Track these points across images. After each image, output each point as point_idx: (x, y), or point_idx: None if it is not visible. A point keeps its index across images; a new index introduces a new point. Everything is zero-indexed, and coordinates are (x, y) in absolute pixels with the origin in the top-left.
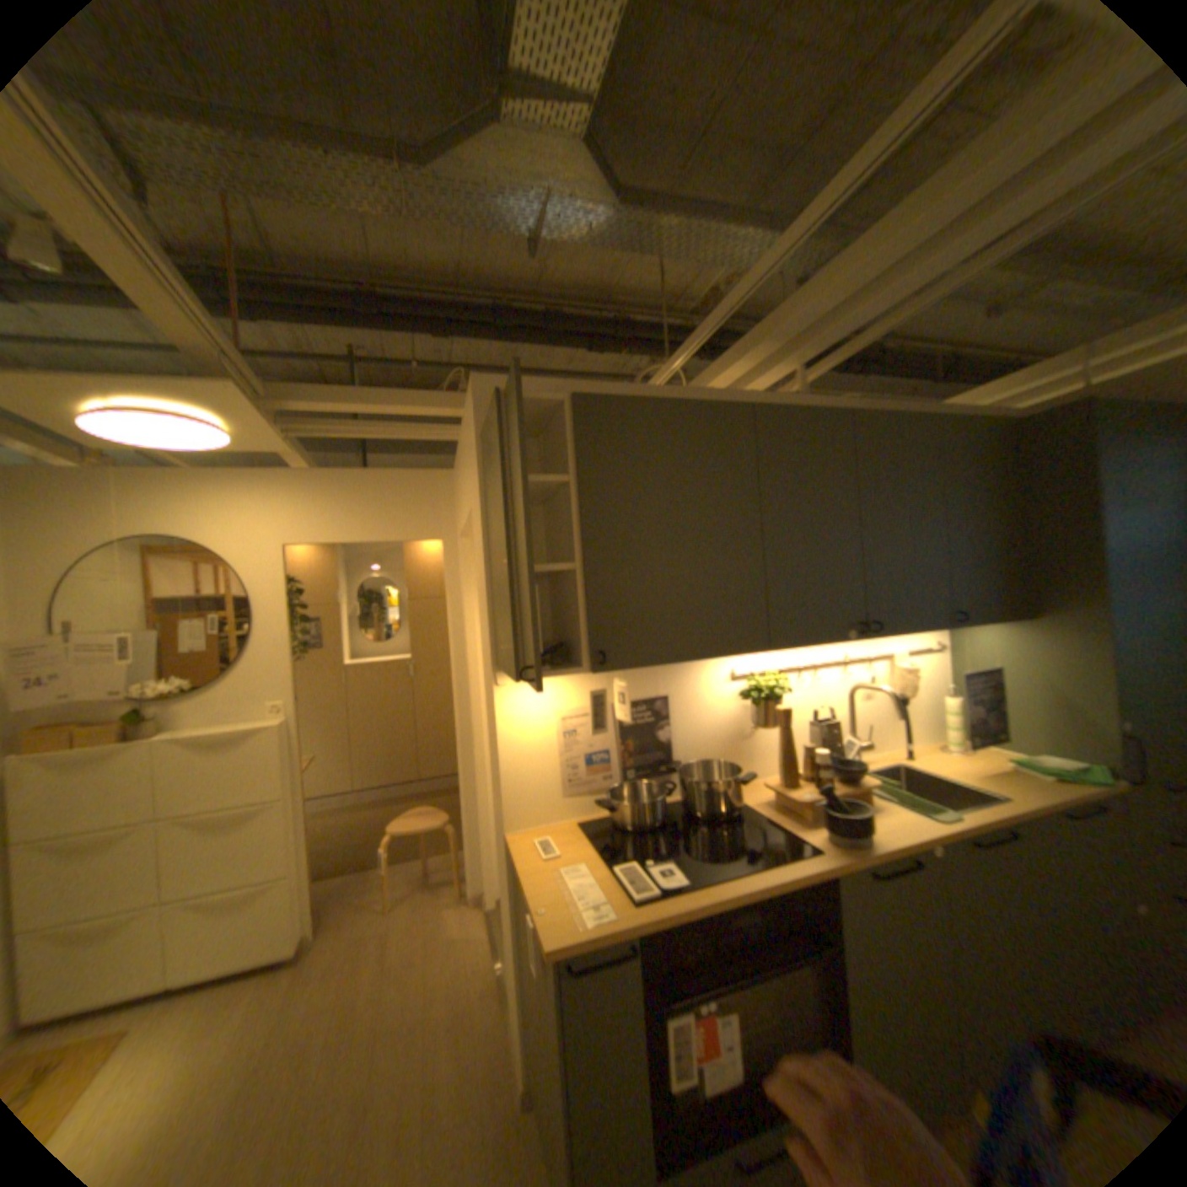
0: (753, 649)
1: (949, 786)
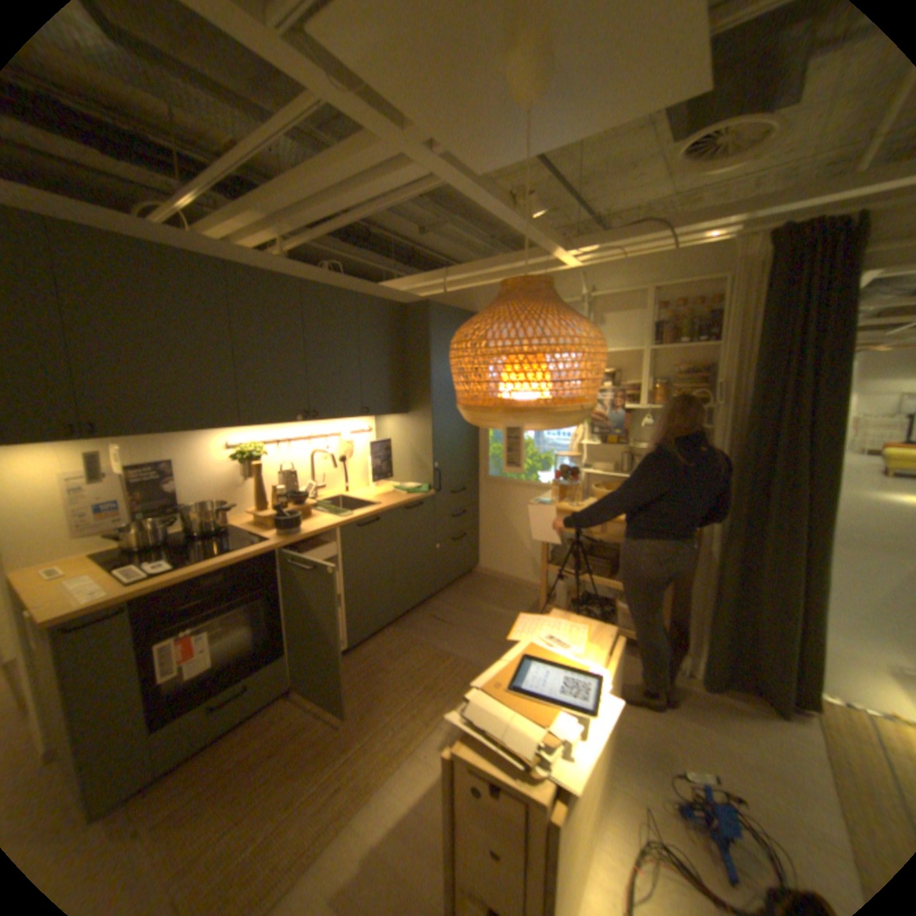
0: (230, 427)
1: (360, 503)
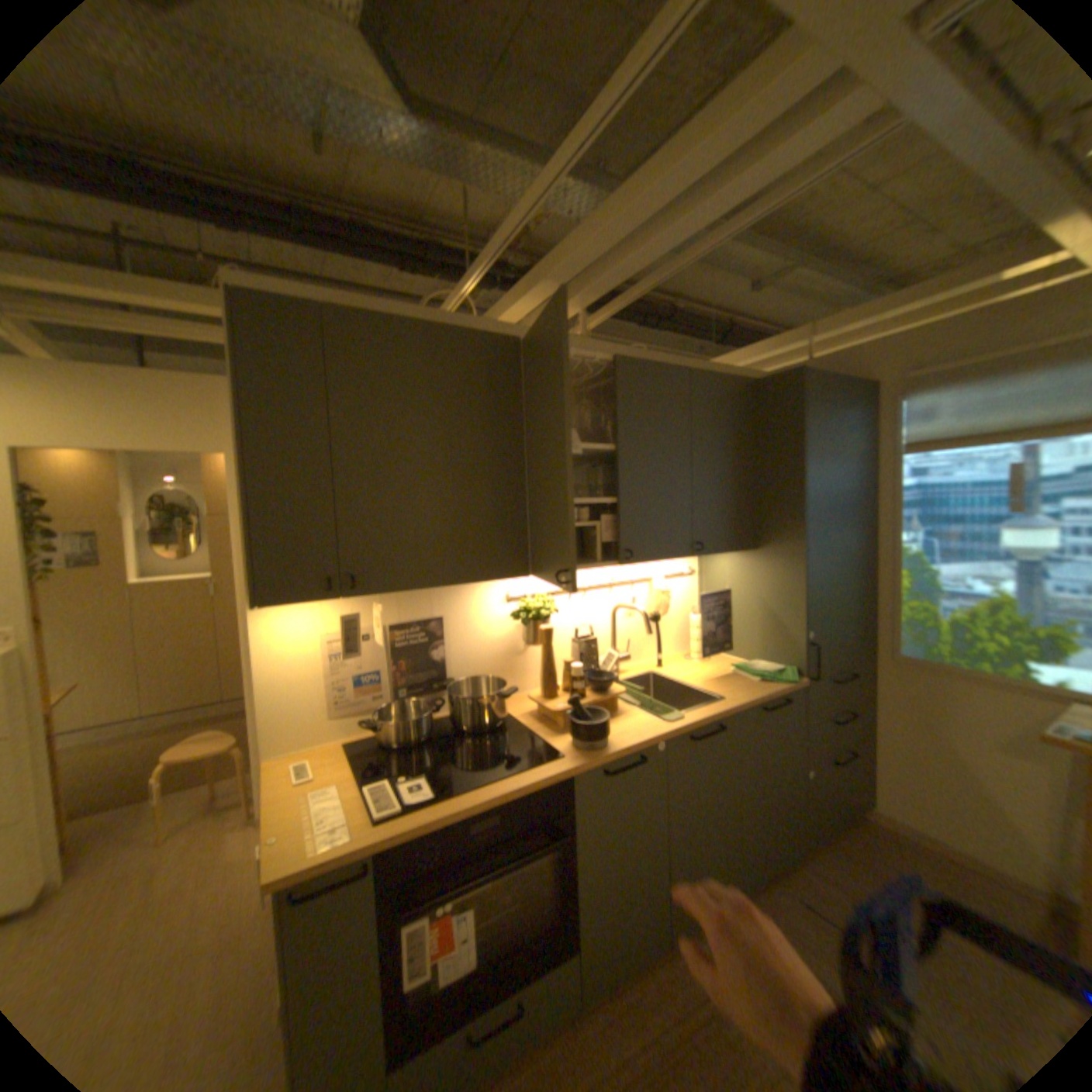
0: (516, 574)
1: (683, 688)
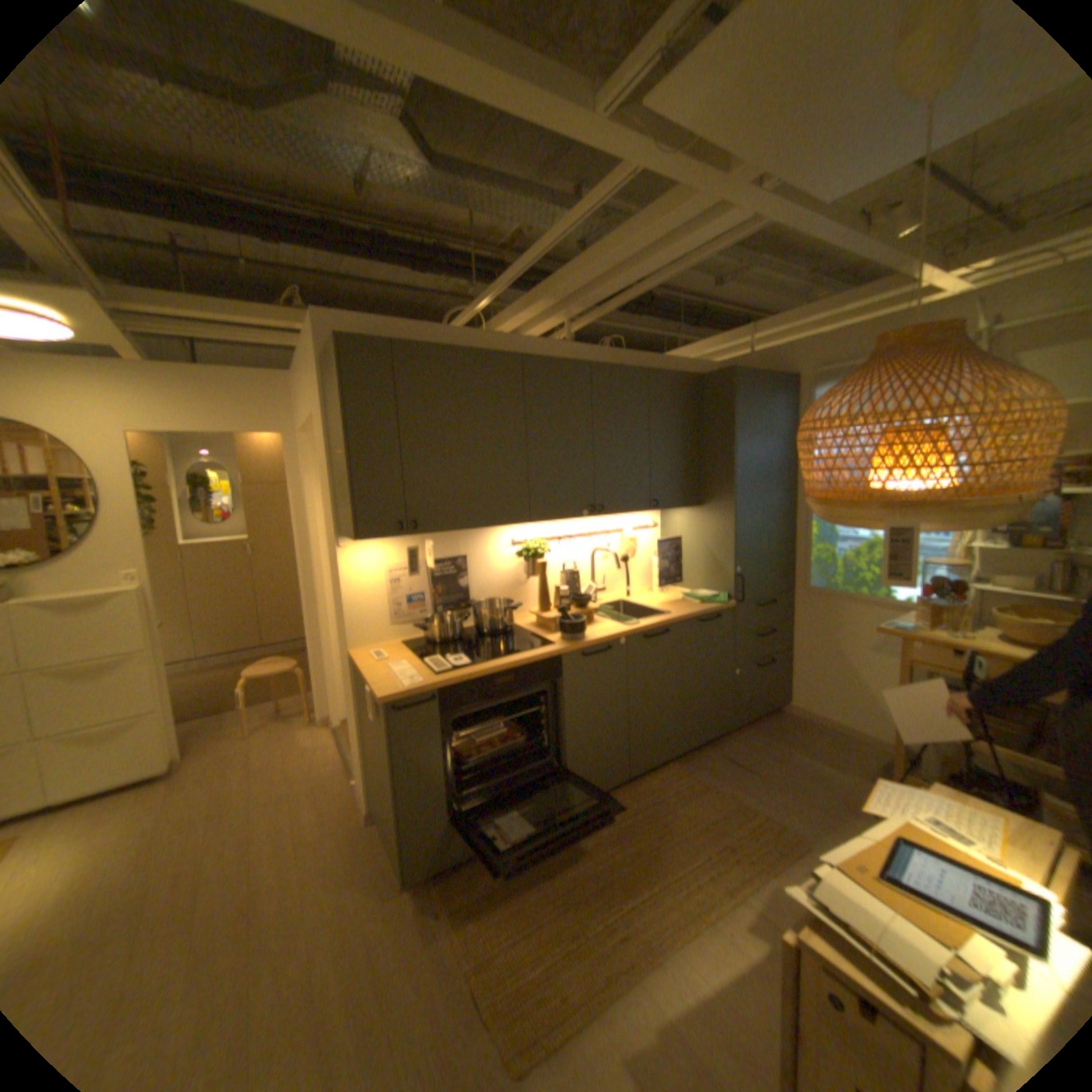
0: (520, 523)
1: (643, 610)
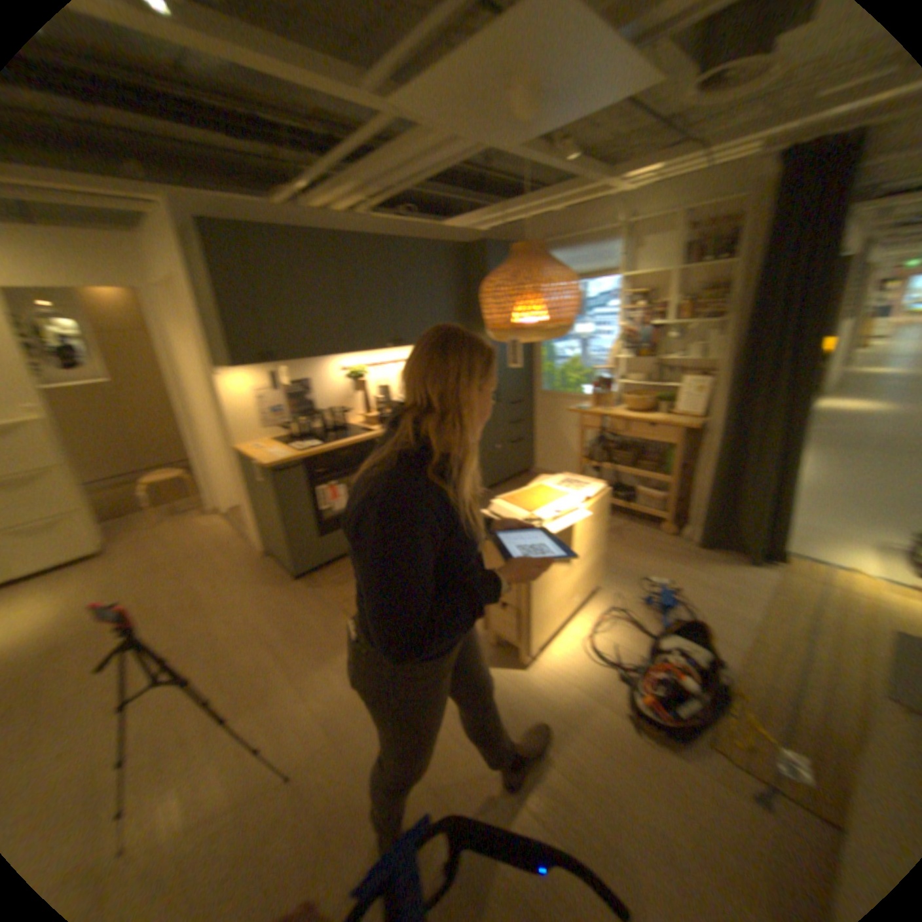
0: (346, 354)
1: None
